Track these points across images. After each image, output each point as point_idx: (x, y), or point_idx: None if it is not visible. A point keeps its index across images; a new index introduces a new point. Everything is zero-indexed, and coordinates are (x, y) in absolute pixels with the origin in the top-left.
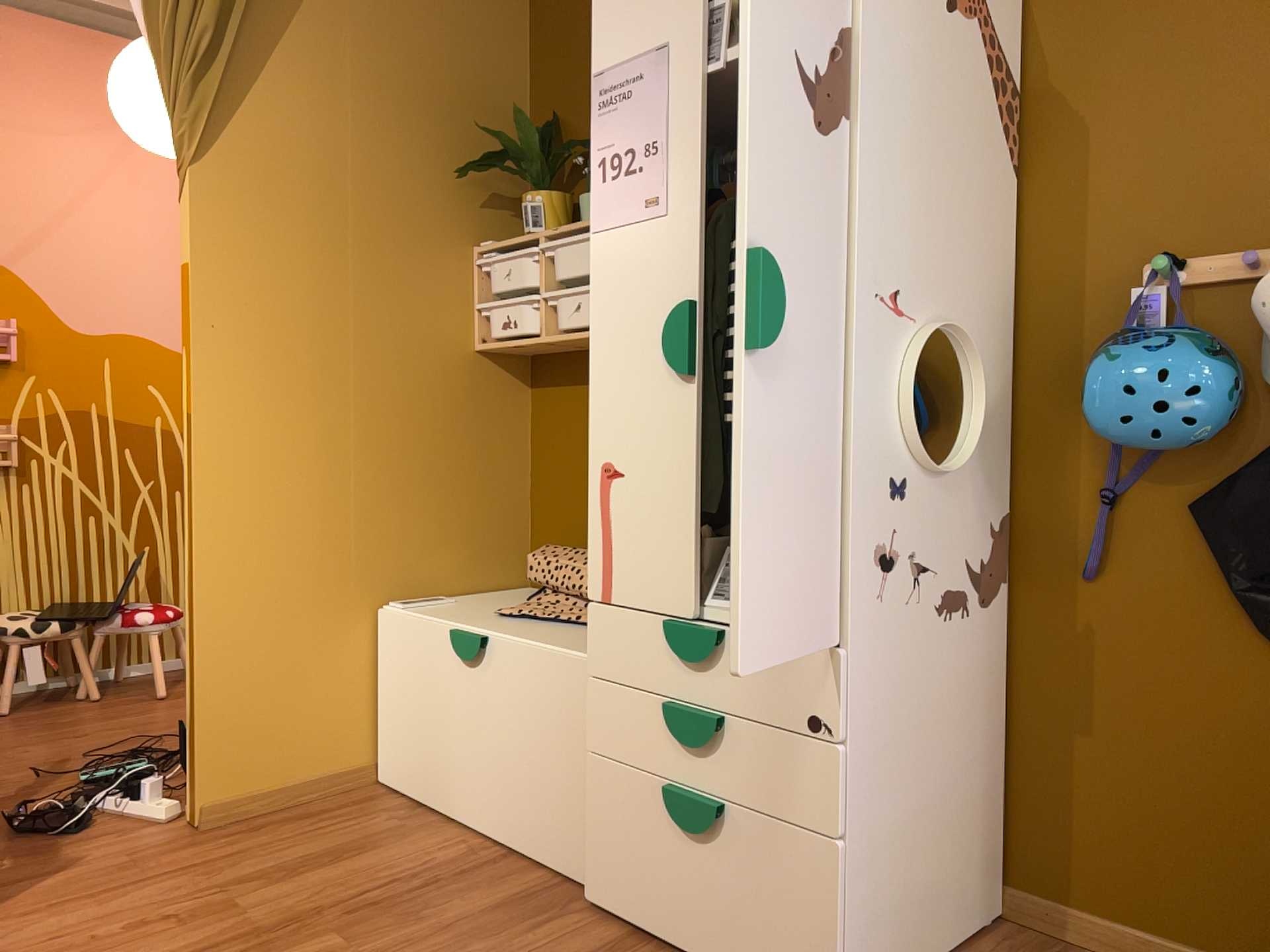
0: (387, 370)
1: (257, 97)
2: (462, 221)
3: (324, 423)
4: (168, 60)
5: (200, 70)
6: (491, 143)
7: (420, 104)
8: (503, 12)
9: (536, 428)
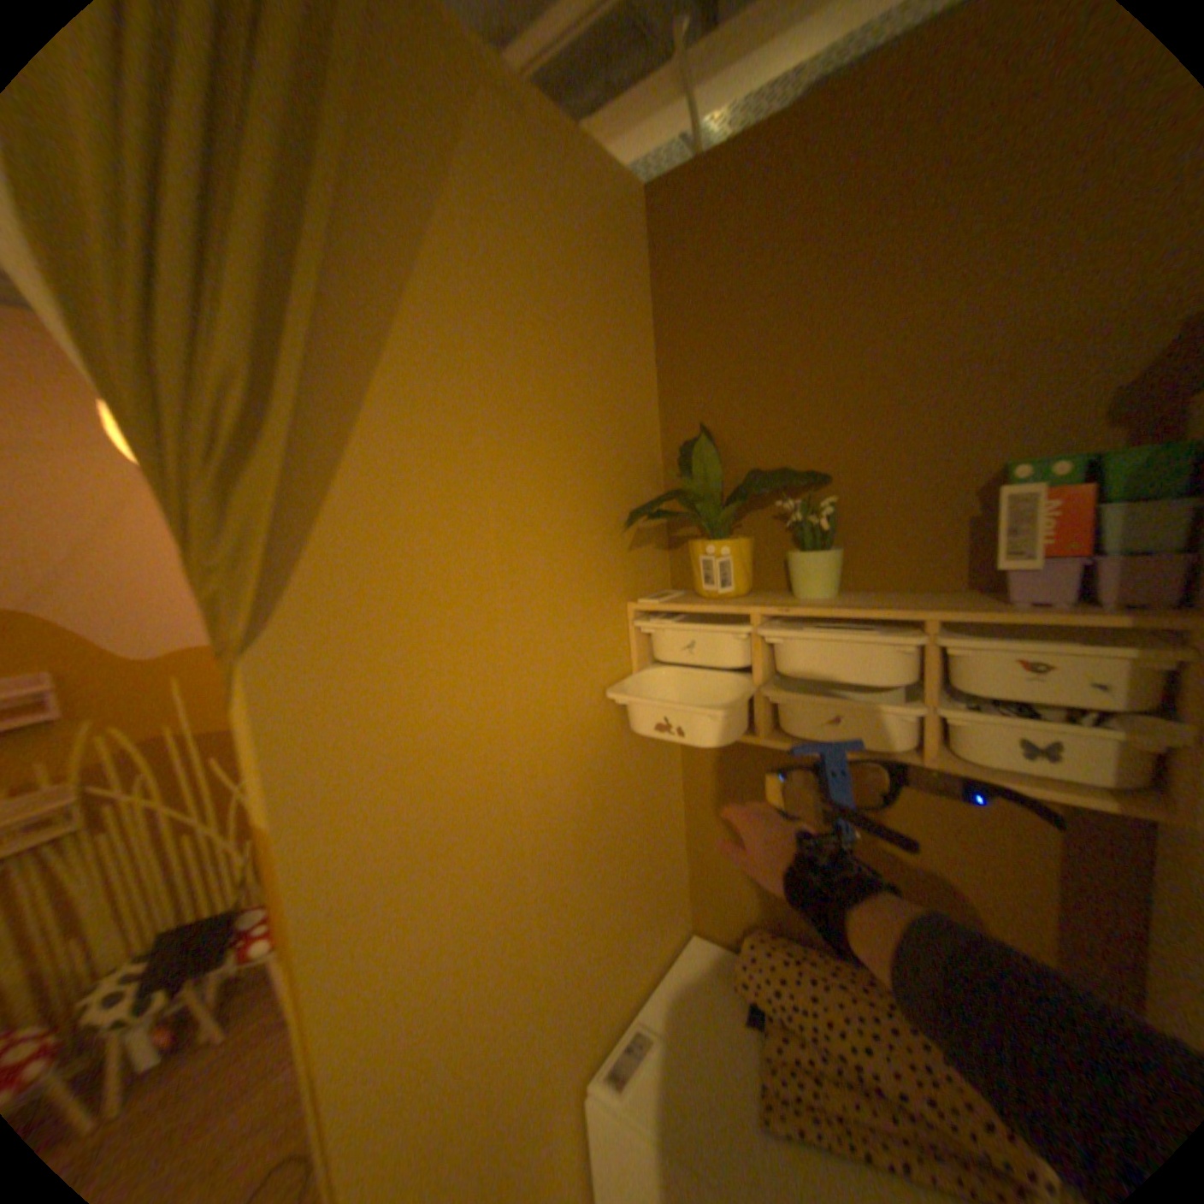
0: (564, 805)
1: (346, 483)
2: (615, 574)
3: (506, 927)
4: (151, 438)
5: (228, 462)
6: (632, 466)
7: (562, 436)
8: (628, 294)
9: (694, 776)
